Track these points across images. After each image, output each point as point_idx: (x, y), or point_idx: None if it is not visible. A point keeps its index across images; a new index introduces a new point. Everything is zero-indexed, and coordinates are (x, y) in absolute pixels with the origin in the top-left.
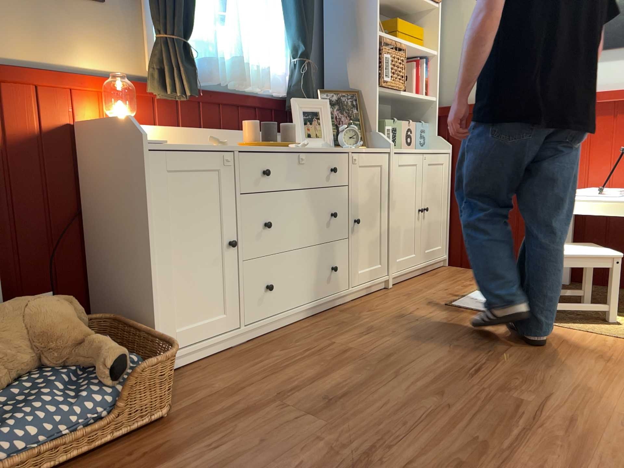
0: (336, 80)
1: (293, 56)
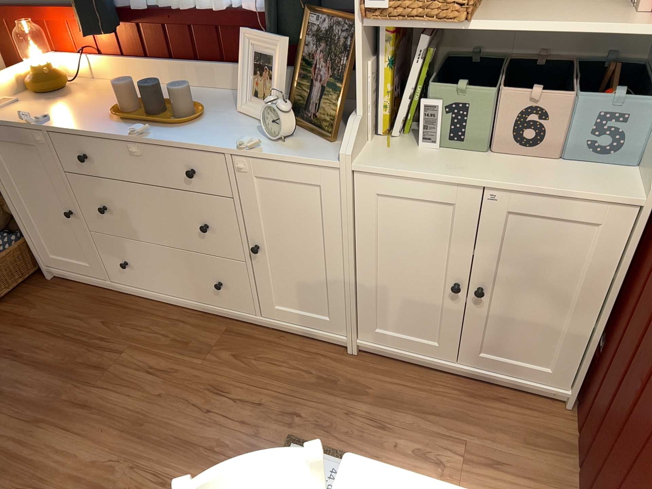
0: None
1: None
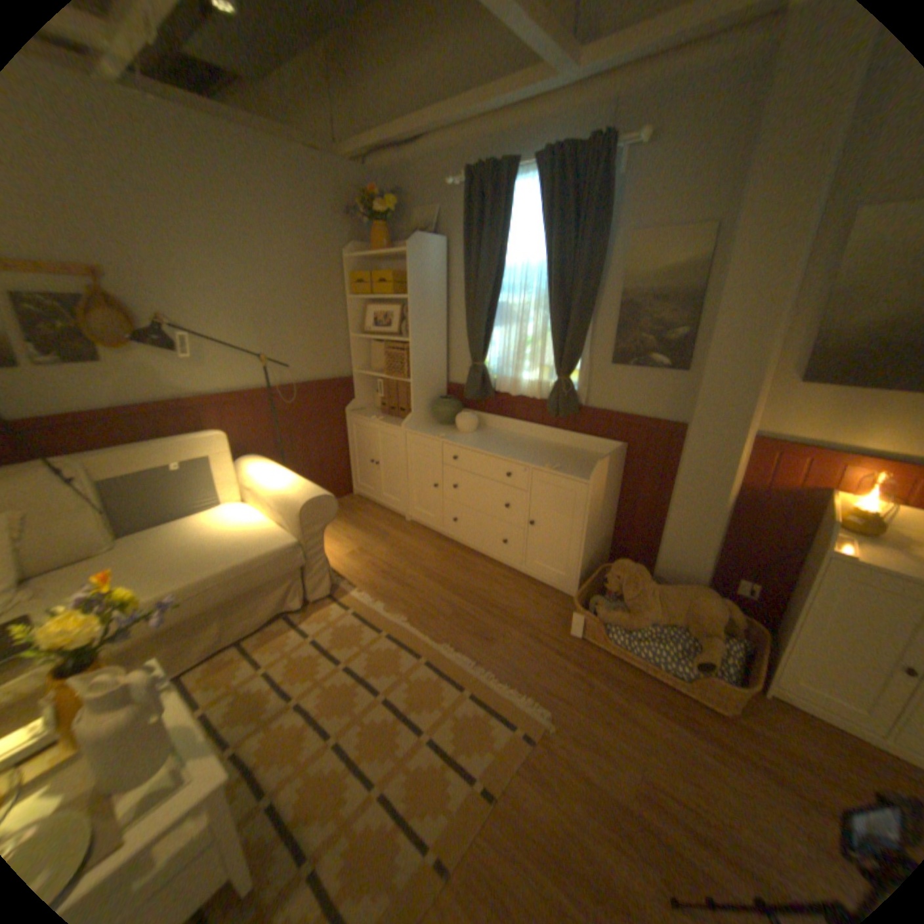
0: None
1: None
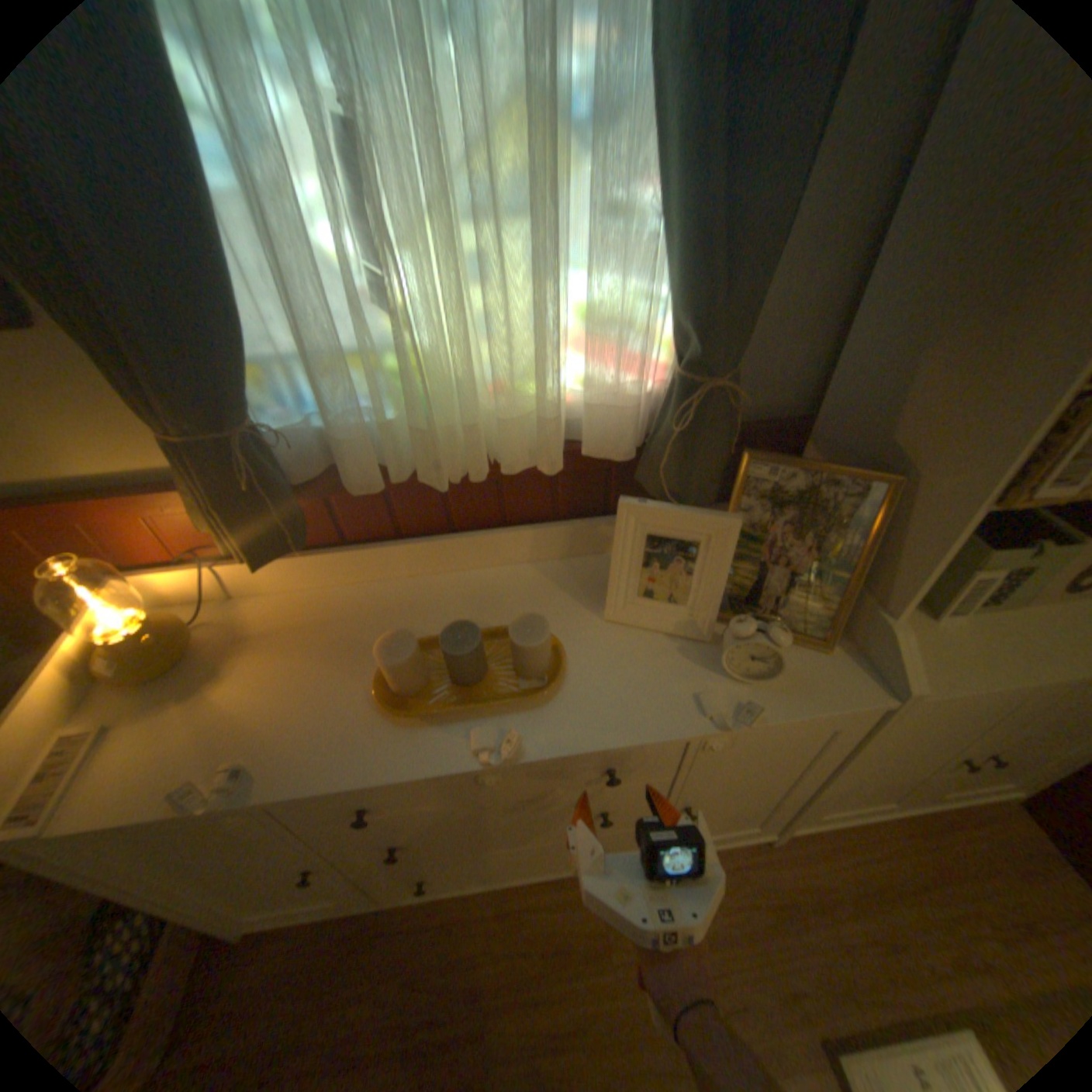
0: (872, 381)
1: (679, 347)
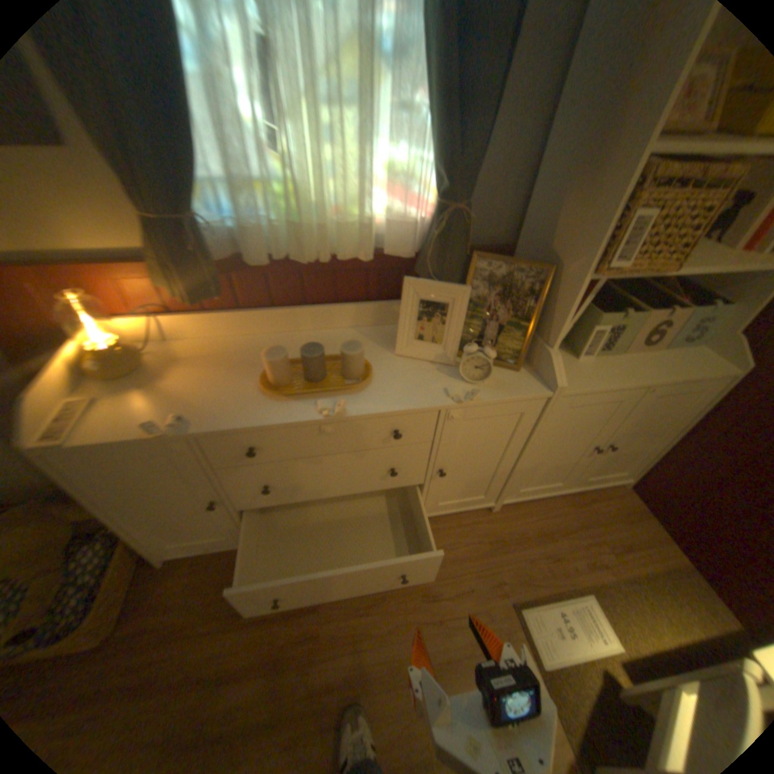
0: (542, 217)
1: (437, 187)
